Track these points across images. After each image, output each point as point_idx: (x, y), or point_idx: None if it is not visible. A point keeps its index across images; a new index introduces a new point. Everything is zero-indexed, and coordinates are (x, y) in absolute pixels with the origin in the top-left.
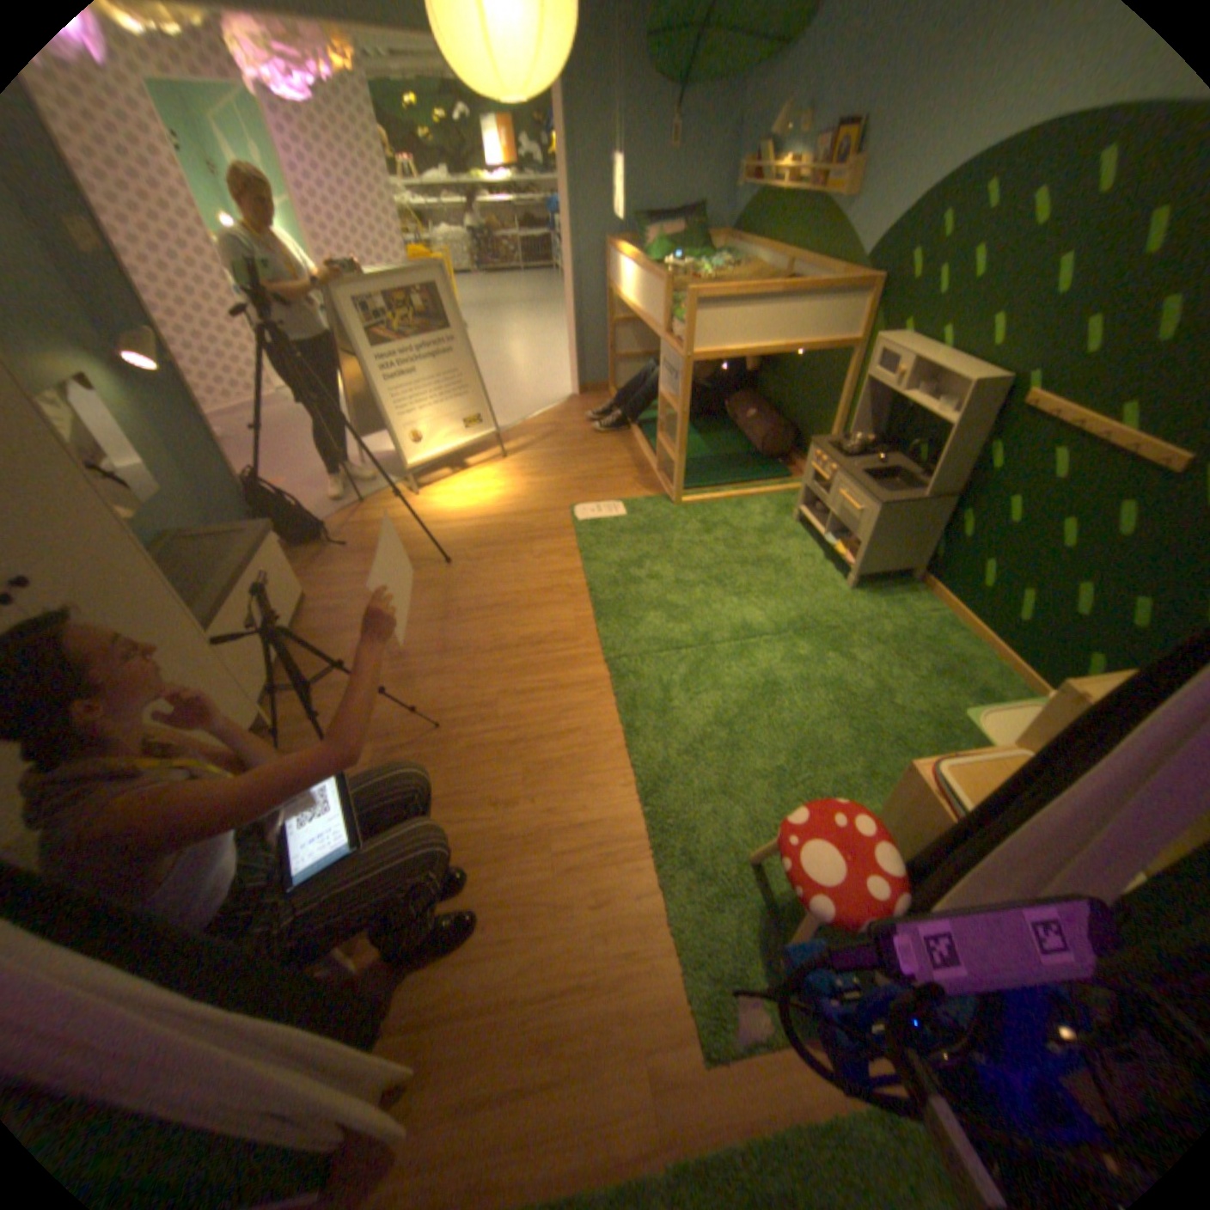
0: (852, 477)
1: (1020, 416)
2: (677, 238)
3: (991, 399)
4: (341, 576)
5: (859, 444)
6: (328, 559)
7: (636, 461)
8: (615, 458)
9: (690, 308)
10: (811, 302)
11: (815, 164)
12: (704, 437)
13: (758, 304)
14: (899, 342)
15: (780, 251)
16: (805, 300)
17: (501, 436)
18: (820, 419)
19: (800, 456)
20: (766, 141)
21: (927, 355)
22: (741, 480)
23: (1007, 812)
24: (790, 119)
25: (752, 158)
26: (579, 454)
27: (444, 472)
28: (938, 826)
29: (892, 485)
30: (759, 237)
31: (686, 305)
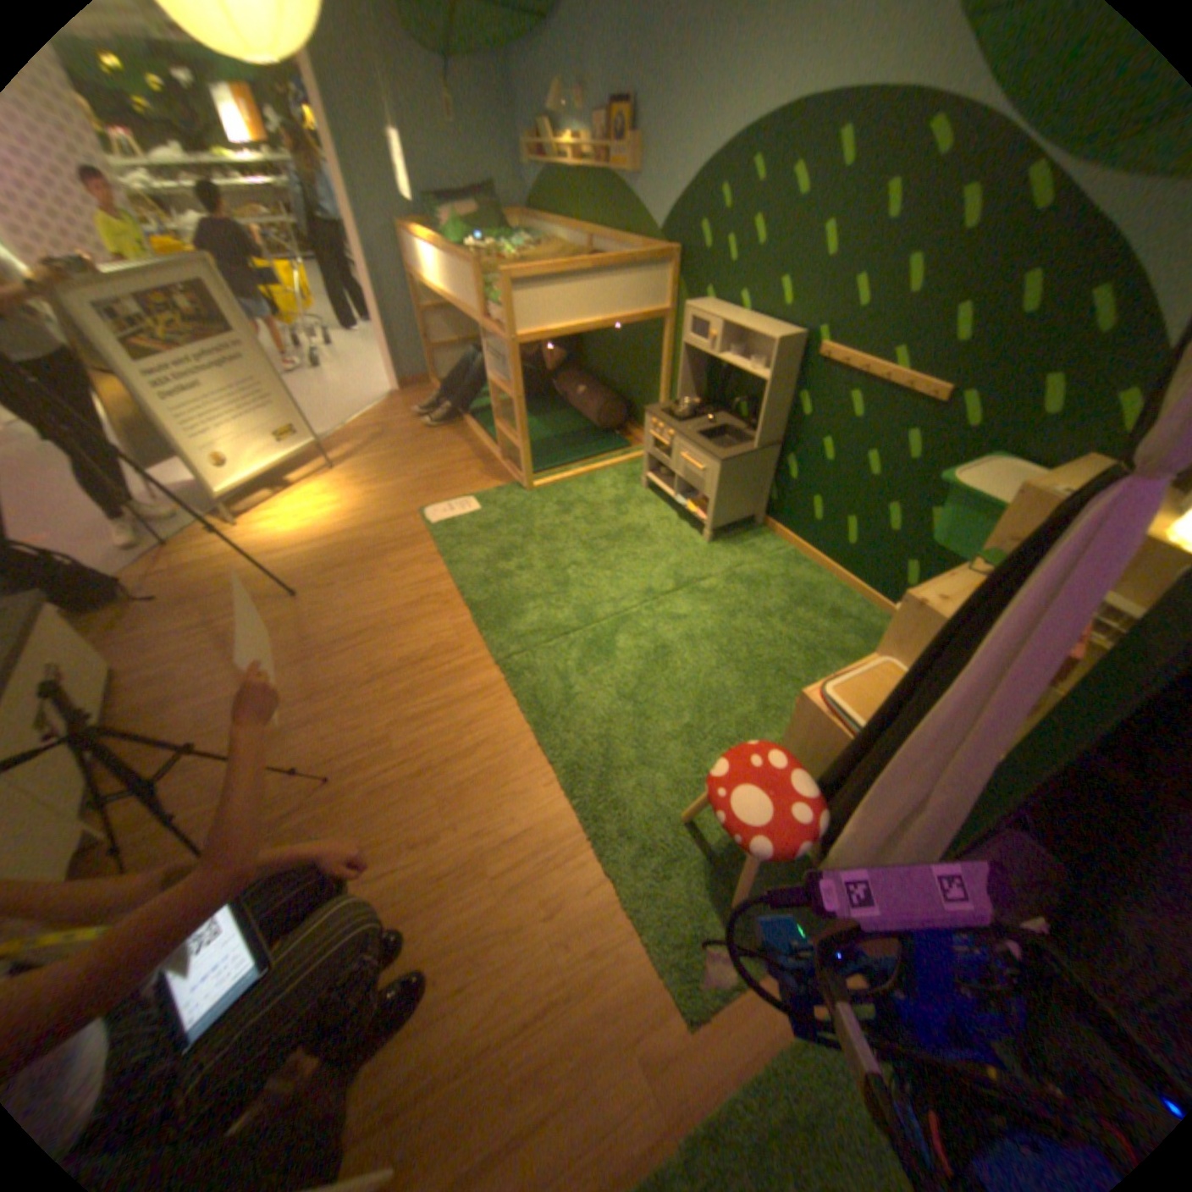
0: (689, 439)
1: (817, 366)
2: (471, 218)
3: (791, 354)
4: (157, 637)
5: (687, 407)
6: (134, 619)
7: (477, 451)
8: (454, 451)
9: (503, 290)
10: (617, 276)
11: (594, 140)
12: (540, 419)
13: (568, 281)
14: (705, 308)
15: (577, 228)
16: (611, 274)
17: (322, 445)
18: (646, 388)
19: (634, 425)
20: (541, 117)
21: (732, 319)
22: (585, 456)
23: (900, 719)
24: (560, 96)
25: (530, 135)
26: (415, 452)
27: (261, 494)
28: (834, 741)
29: (723, 441)
30: (553, 214)
31: (498, 286)
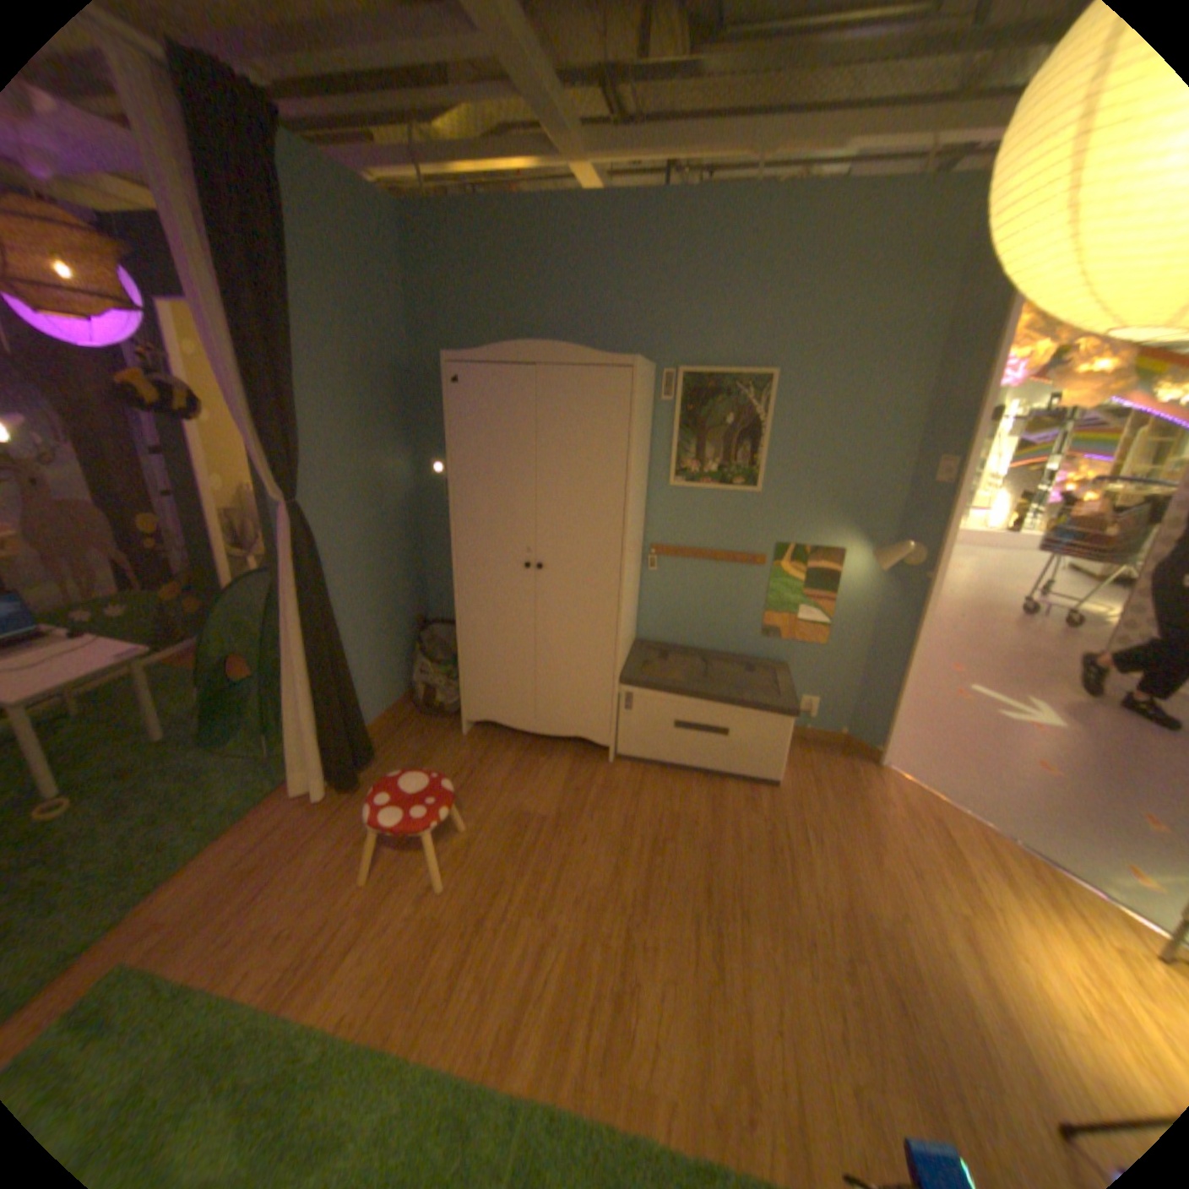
0: None
1: None
2: None
3: None
4: (818, 815)
5: None
6: (857, 807)
7: None
8: None
9: None
10: None
11: None
12: None
13: None
14: None
15: None
16: None
17: None
18: None
19: None
20: None
21: None
22: None
23: None
24: None
25: None
26: None
27: None
28: None
29: None
30: None
31: None
